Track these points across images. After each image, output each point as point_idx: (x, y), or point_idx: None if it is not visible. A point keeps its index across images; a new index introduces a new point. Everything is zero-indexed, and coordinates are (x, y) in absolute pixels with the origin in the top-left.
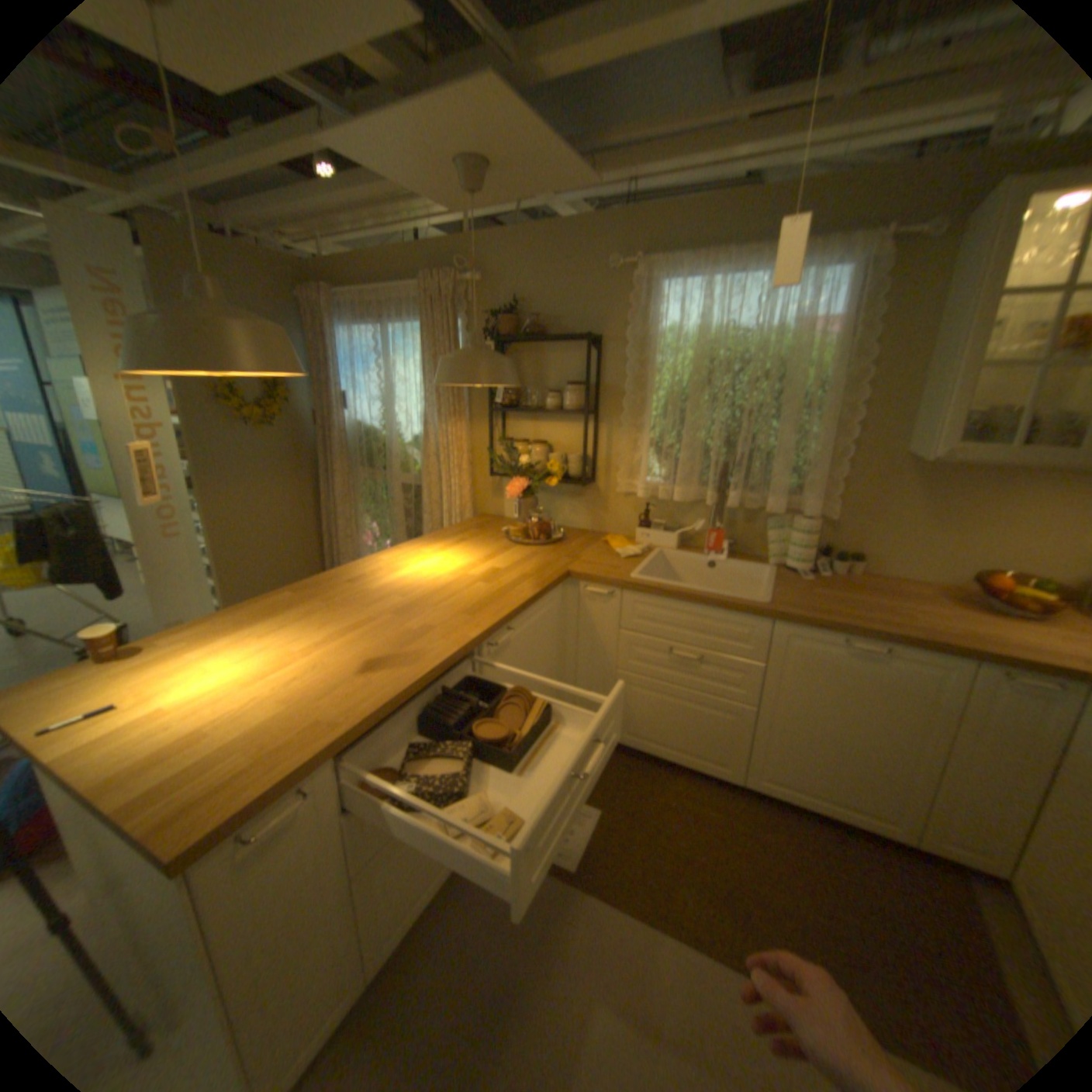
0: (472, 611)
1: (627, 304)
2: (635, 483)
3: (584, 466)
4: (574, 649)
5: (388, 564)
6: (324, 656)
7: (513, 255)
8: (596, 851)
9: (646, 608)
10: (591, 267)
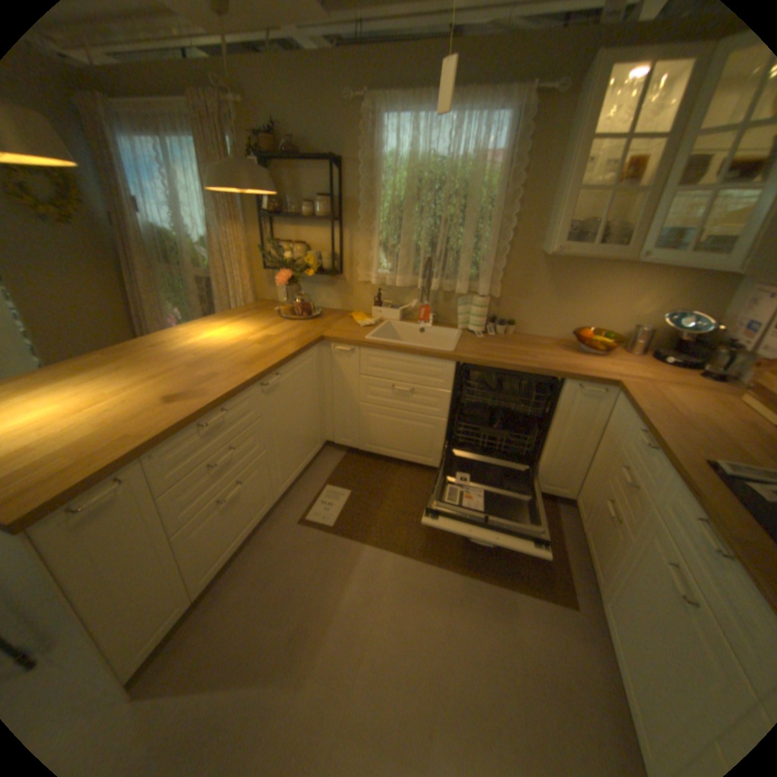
0: (249, 363)
1: (359, 132)
2: (371, 274)
3: (333, 260)
4: (331, 391)
5: (185, 334)
6: (132, 396)
7: (267, 81)
8: (347, 513)
9: (376, 359)
10: (330, 97)
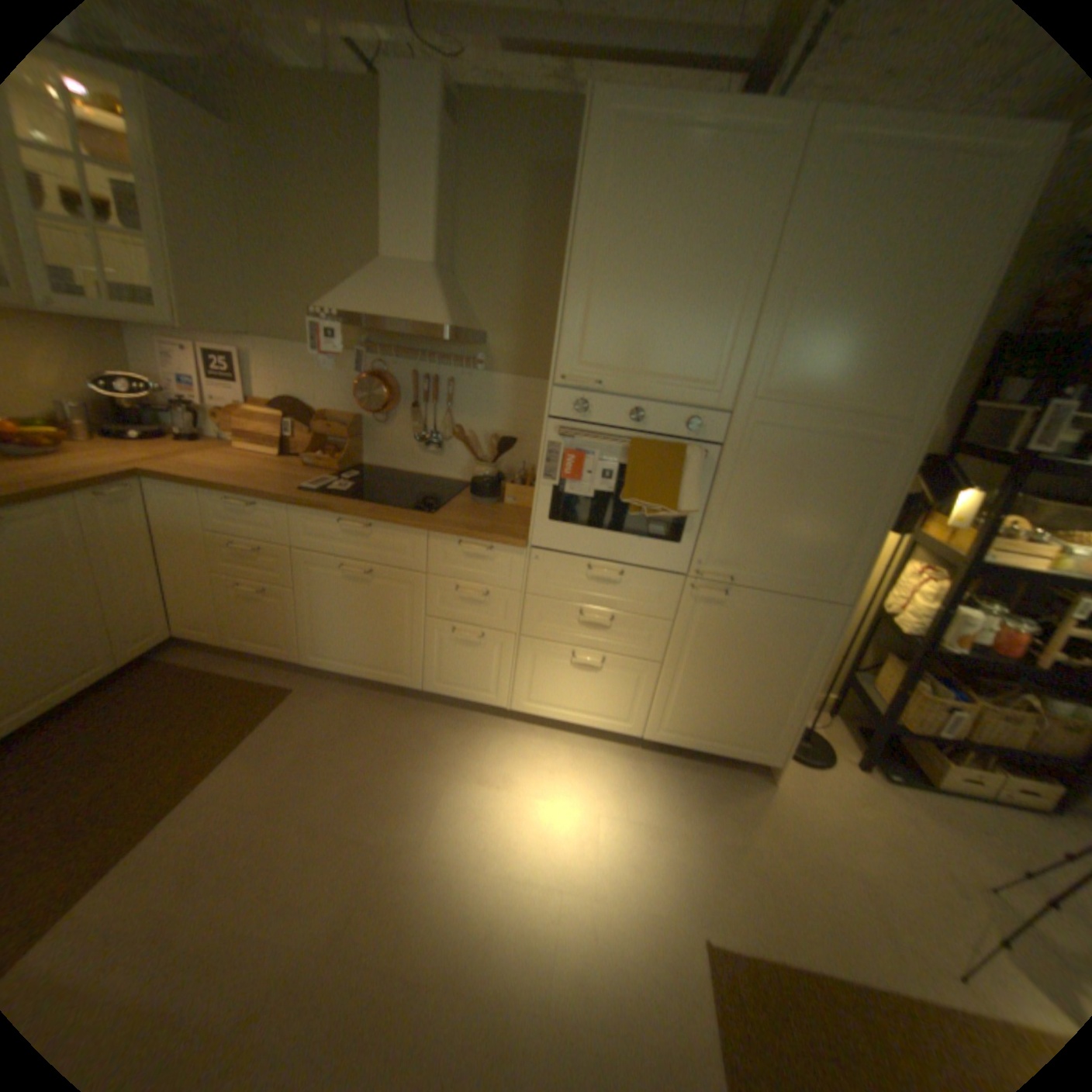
0: None
1: None
2: None
3: None
4: None
5: None
6: None
7: None
8: None
9: None
10: None
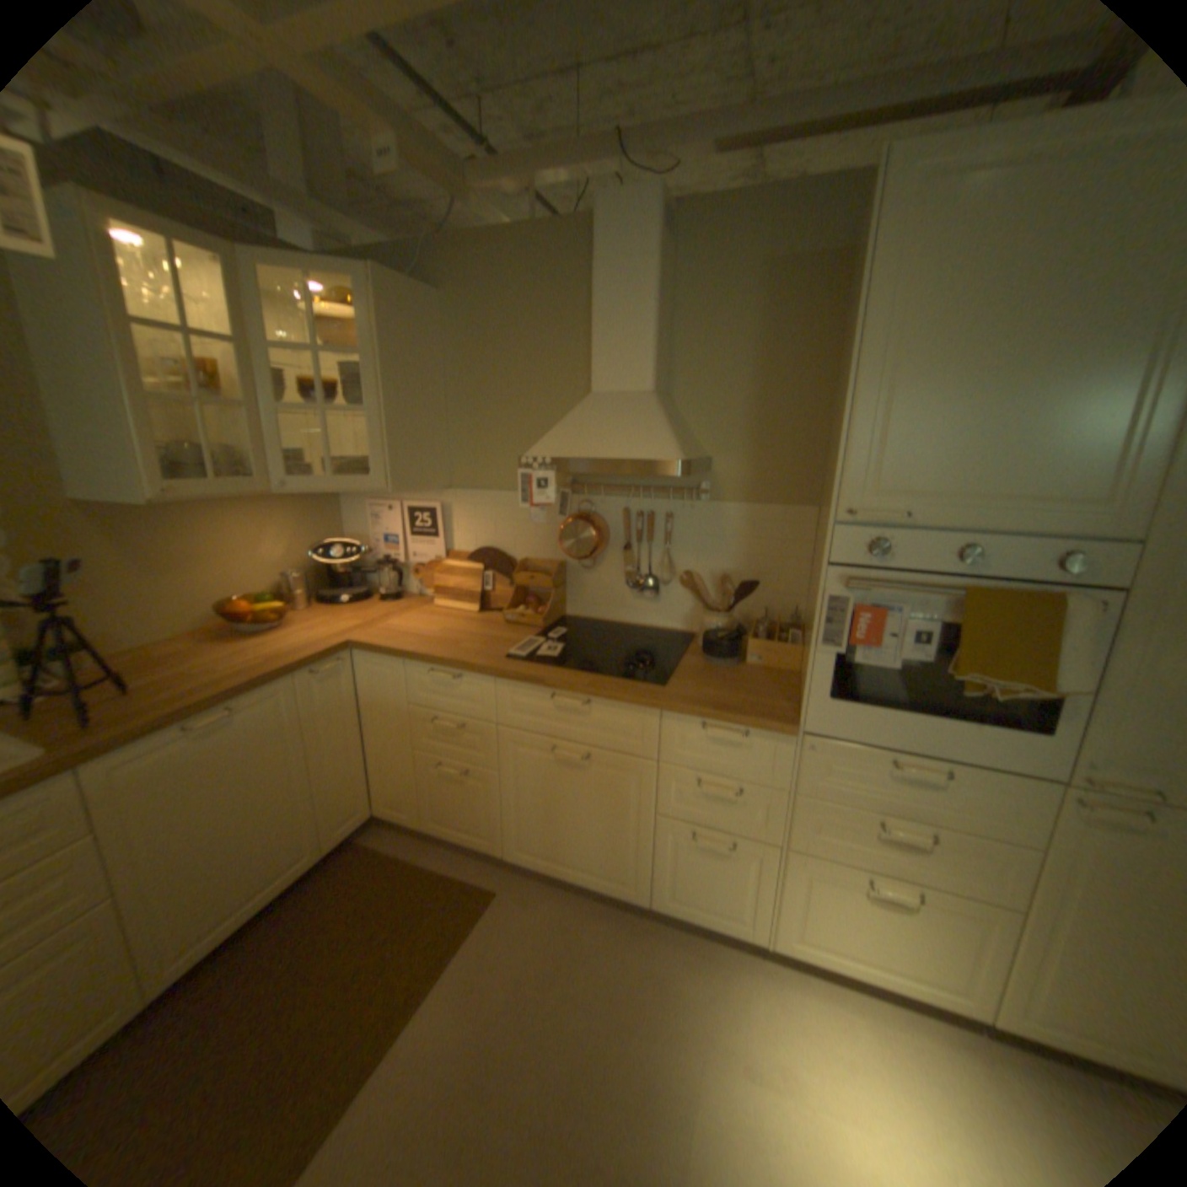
0: None
1: None
2: None
3: None
4: None
5: None
6: None
7: None
8: None
9: None
10: None
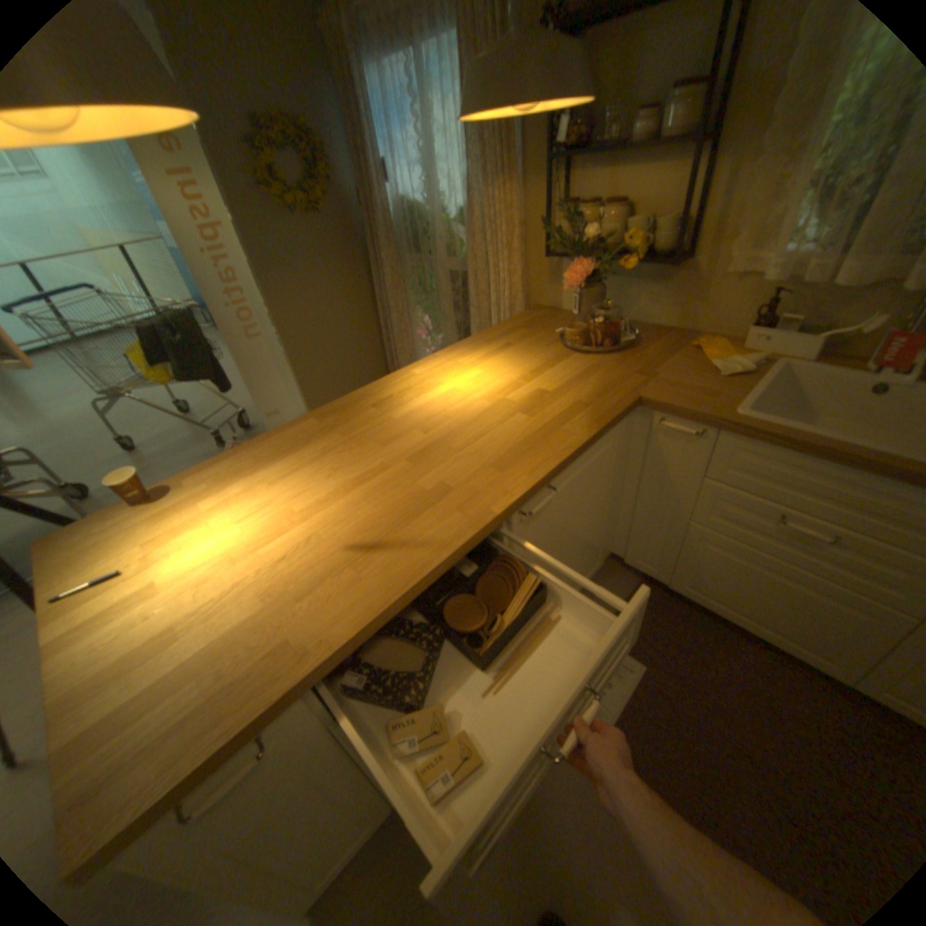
0: (503, 463)
1: None
2: (767, 254)
3: (683, 231)
4: (637, 487)
5: (420, 380)
6: (322, 525)
7: None
8: (638, 717)
9: (758, 459)
10: None
